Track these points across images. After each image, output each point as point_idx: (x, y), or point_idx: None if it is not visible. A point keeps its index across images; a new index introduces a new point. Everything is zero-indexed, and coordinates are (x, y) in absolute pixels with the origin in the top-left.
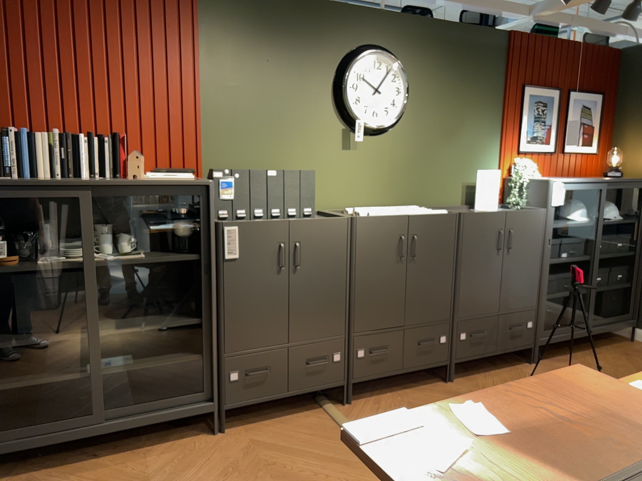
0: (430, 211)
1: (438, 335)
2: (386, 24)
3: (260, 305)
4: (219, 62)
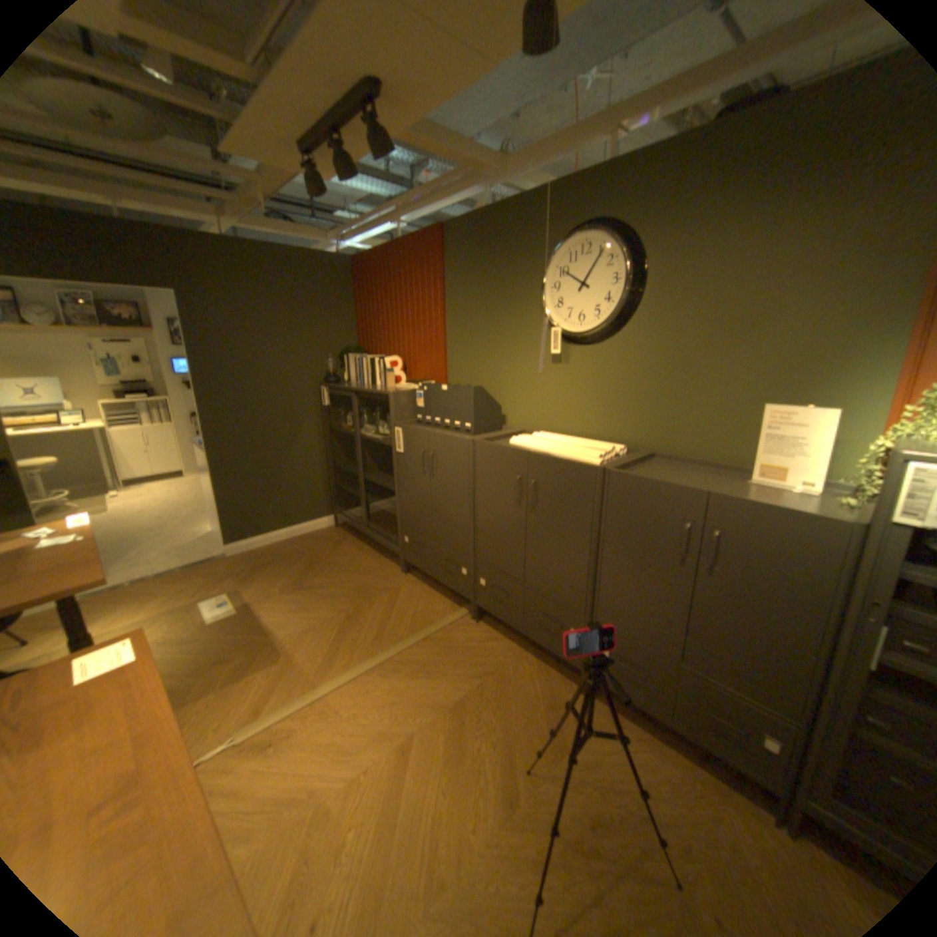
0: (577, 455)
1: (566, 622)
2: (613, 179)
3: (417, 495)
4: (456, 290)
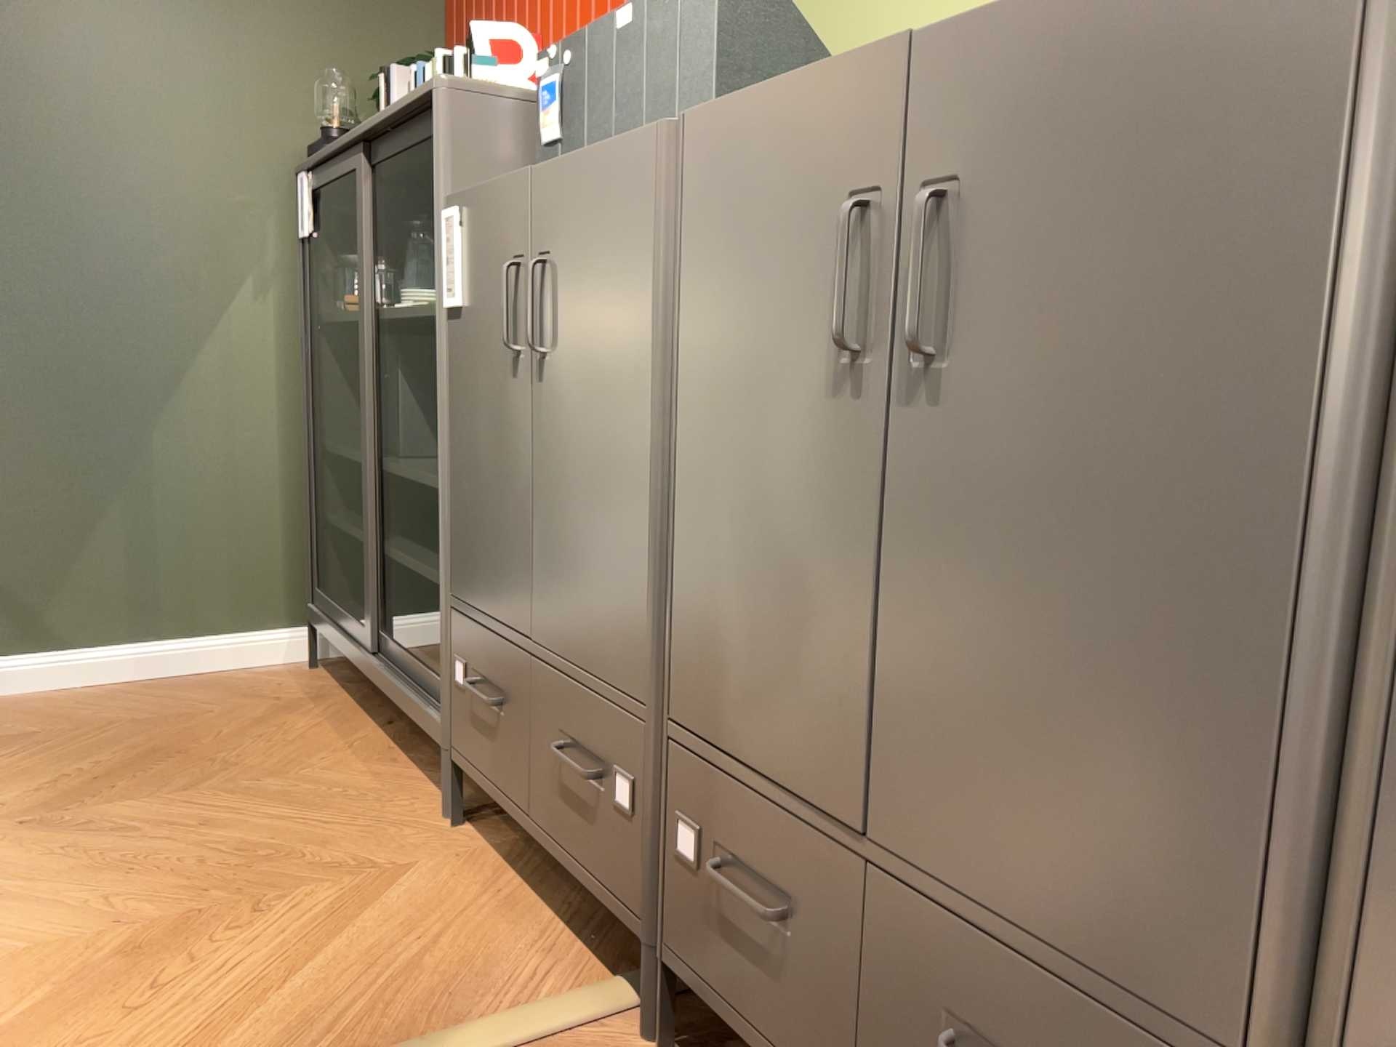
0: None
1: None
2: None
3: (489, 471)
4: None
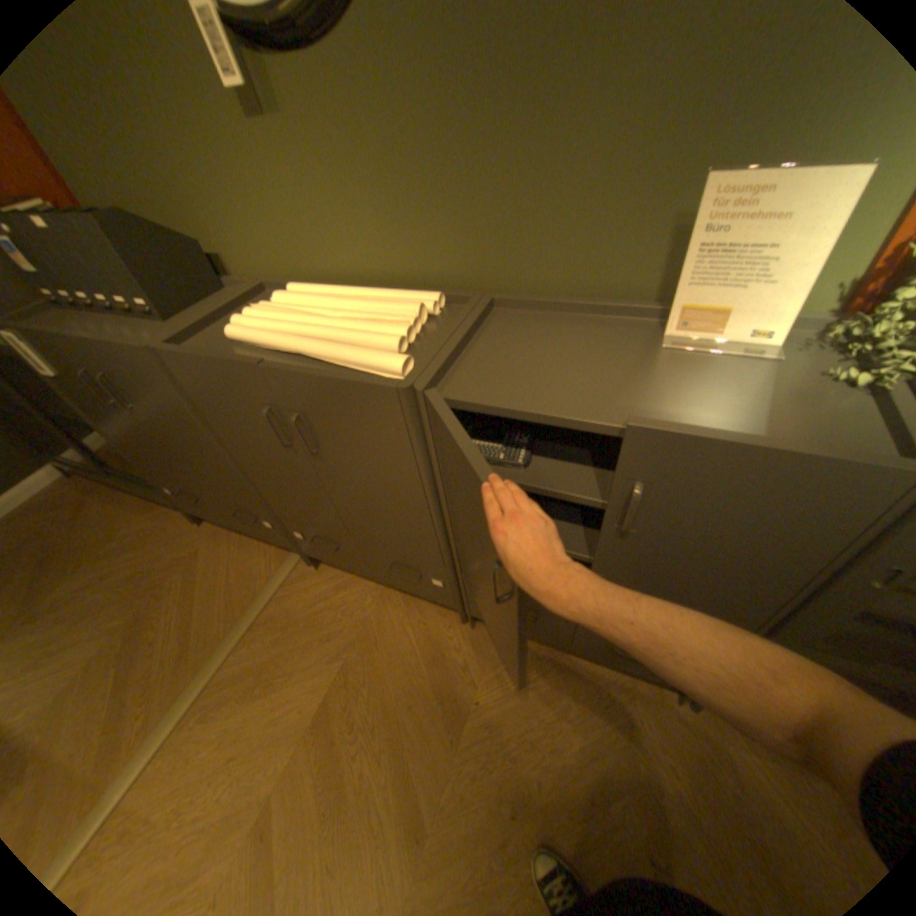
0: (354, 354)
1: (422, 573)
2: None
3: (132, 438)
4: None
